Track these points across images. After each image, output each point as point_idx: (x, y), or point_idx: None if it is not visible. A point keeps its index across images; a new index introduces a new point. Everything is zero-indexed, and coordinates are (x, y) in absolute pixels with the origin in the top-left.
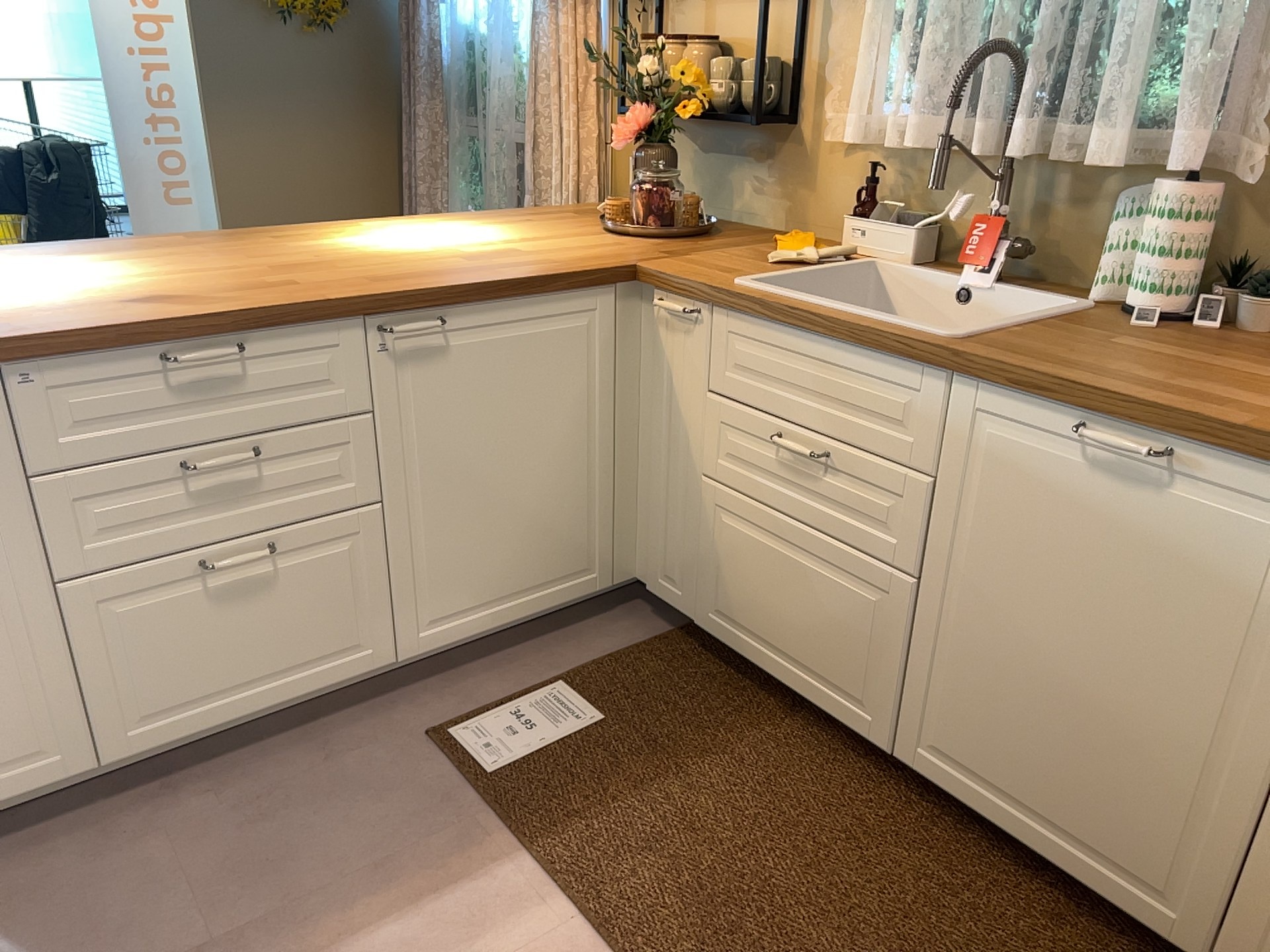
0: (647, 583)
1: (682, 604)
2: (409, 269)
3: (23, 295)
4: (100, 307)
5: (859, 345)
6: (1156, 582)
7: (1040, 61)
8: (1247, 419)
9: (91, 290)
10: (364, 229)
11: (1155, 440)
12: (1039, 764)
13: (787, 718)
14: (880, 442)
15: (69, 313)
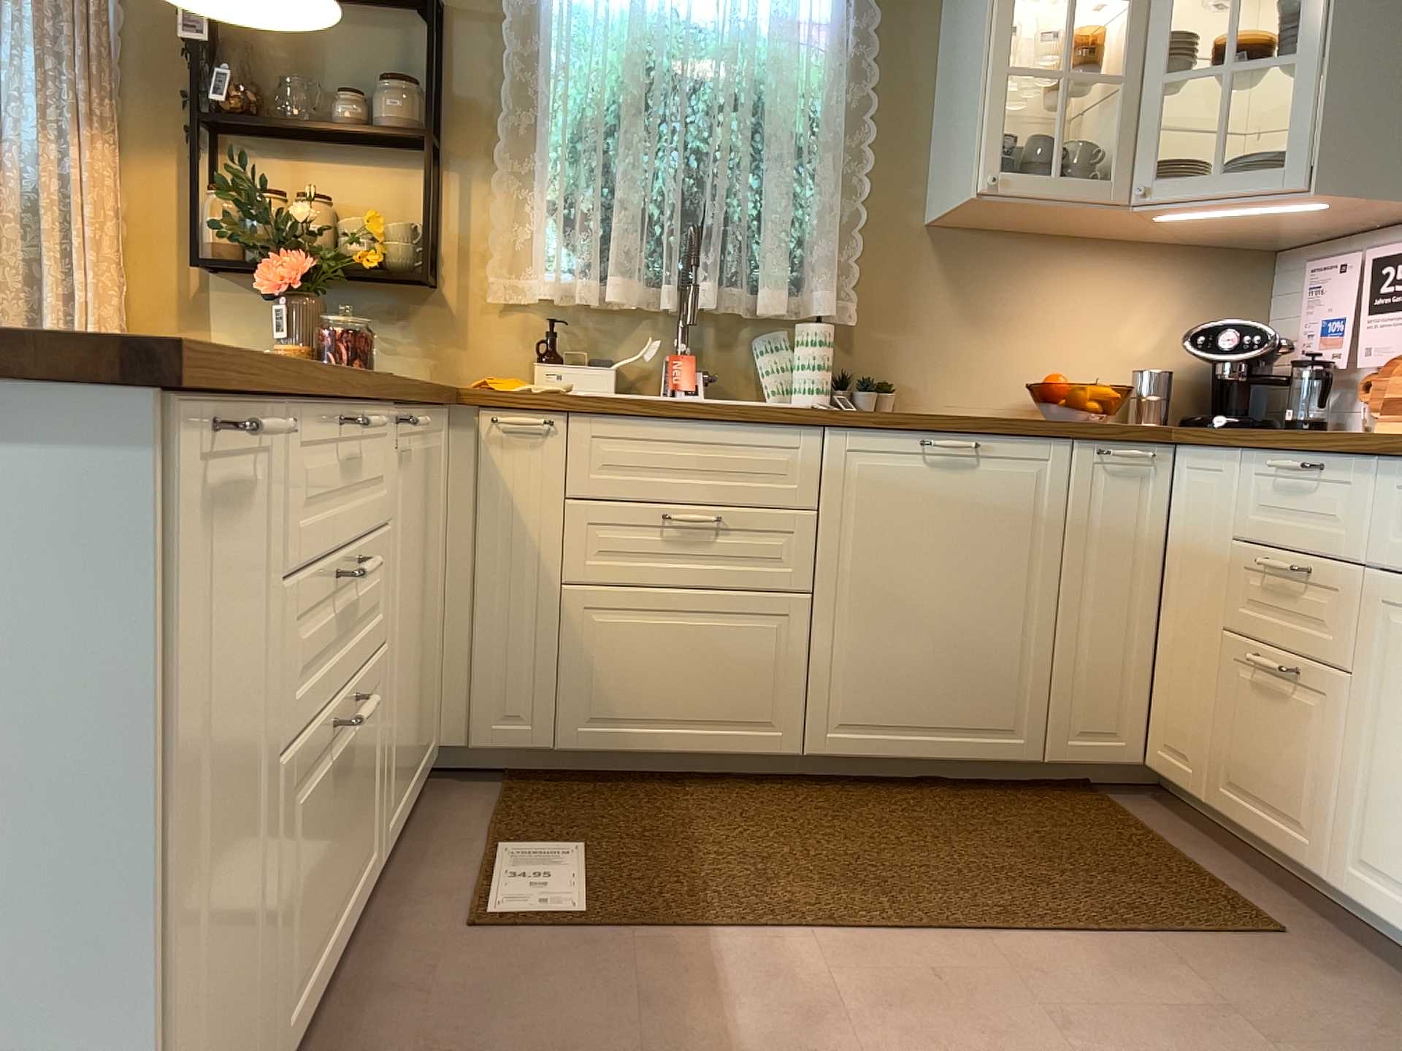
0: (460, 745)
1: (532, 738)
2: None
3: None
4: None
5: (740, 422)
6: (981, 526)
7: (714, 240)
8: (1004, 417)
9: None
10: None
11: (968, 439)
12: (926, 688)
13: (685, 790)
14: (768, 494)
15: None
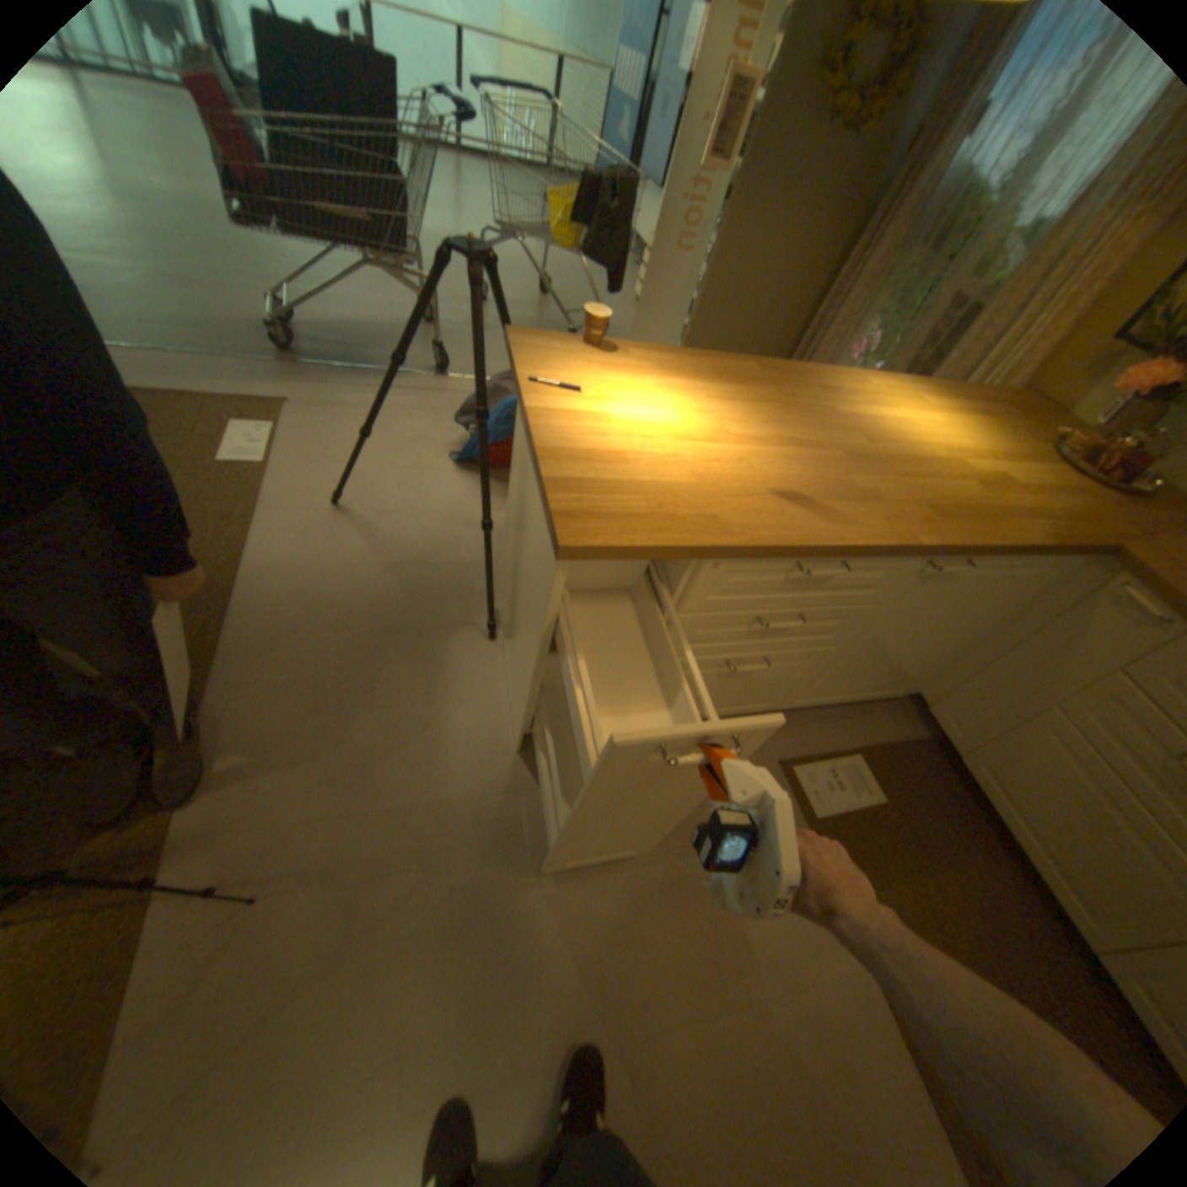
0: (931, 705)
1: (960, 743)
2: (951, 495)
3: (696, 450)
4: (761, 500)
5: None
6: None
7: None
8: None
9: (740, 458)
10: (876, 392)
11: None
12: None
13: (1006, 861)
14: None
15: (745, 503)
